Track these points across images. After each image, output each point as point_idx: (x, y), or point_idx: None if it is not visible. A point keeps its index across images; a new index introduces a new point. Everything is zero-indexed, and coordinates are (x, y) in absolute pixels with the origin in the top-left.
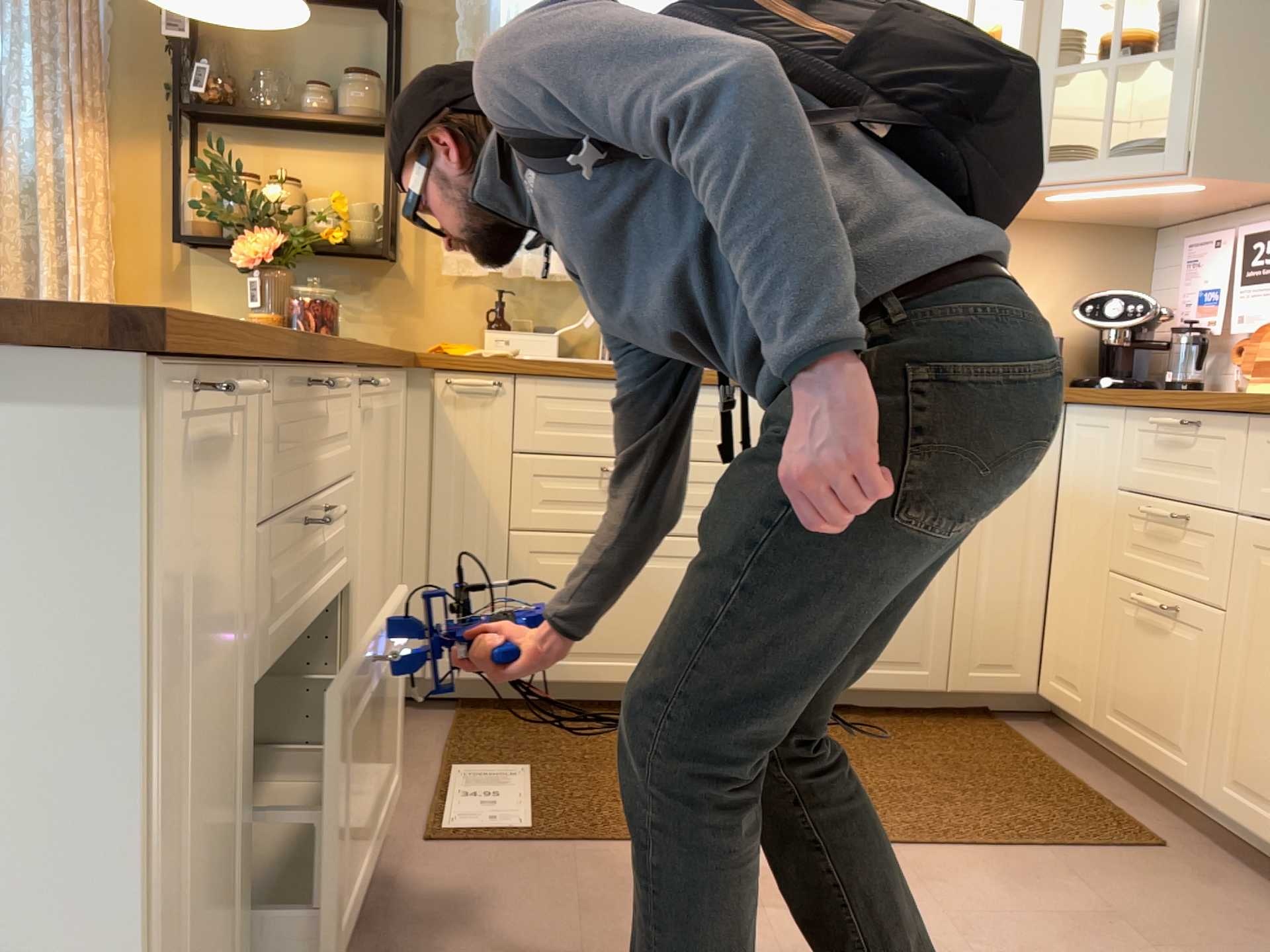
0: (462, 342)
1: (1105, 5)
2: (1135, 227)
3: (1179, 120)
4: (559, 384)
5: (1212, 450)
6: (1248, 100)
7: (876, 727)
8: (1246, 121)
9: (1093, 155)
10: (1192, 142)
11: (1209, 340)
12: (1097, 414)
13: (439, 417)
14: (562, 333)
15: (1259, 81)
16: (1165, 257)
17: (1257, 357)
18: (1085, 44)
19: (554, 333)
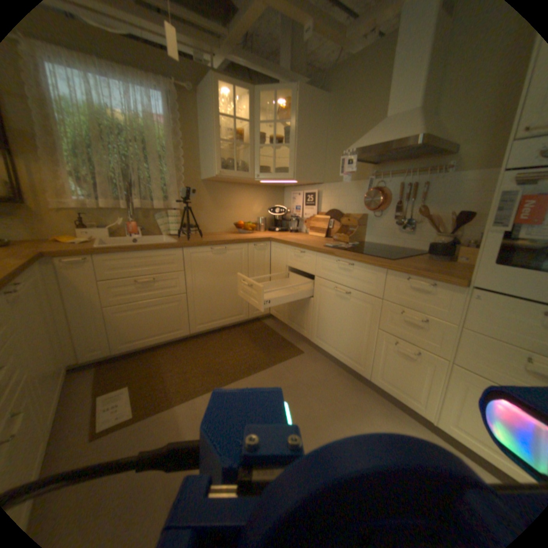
0: (63, 234)
1: (266, 122)
2: (278, 186)
3: (290, 163)
4: (110, 256)
5: (306, 258)
6: (304, 159)
7: (231, 333)
8: (304, 165)
9: (268, 168)
10: (293, 170)
11: (297, 217)
12: (277, 245)
13: (57, 275)
14: (107, 227)
15: (307, 154)
16: (285, 194)
17: (308, 224)
18: (262, 134)
19: (103, 228)
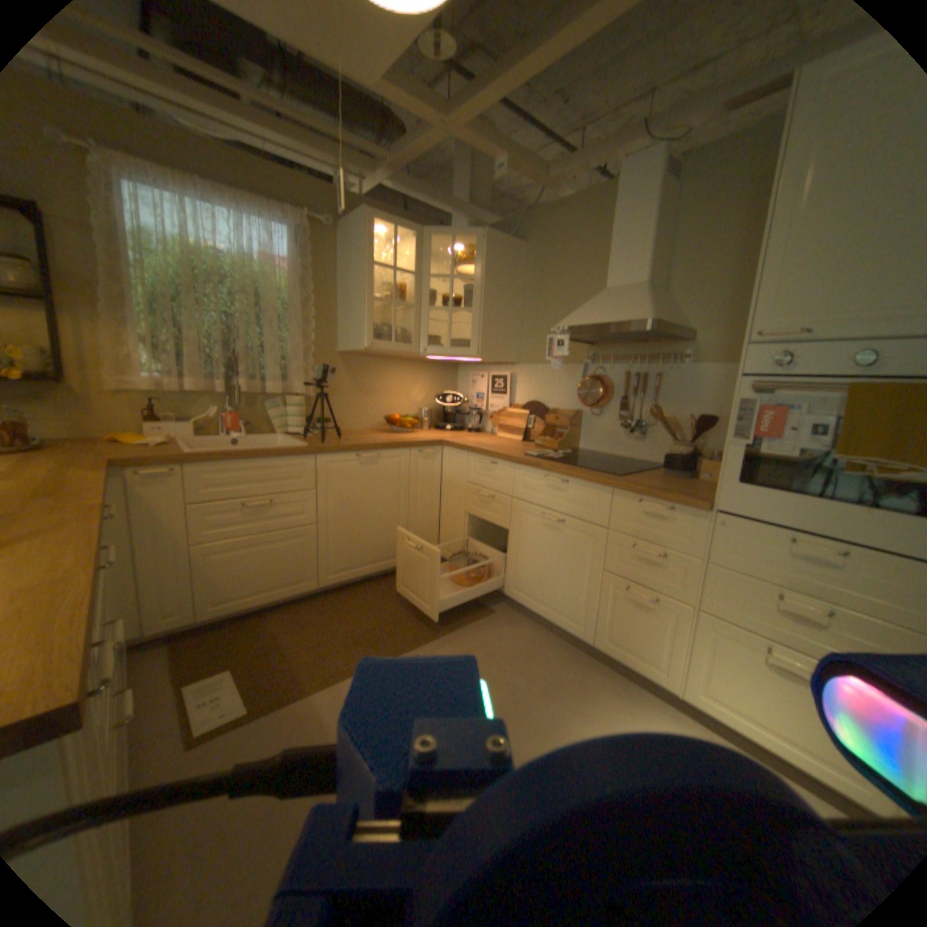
0: (122, 430)
1: (435, 273)
2: (449, 363)
3: (473, 336)
4: (210, 466)
5: (500, 472)
6: (493, 331)
7: (381, 586)
8: (493, 338)
9: (438, 339)
10: (477, 345)
11: (478, 410)
12: (454, 452)
13: (130, 495)
14: (192, 420)
15: (496, 323)
16: (460, 376)
17: (496, 421)
18: (429, 288)
19: (188, 423)
